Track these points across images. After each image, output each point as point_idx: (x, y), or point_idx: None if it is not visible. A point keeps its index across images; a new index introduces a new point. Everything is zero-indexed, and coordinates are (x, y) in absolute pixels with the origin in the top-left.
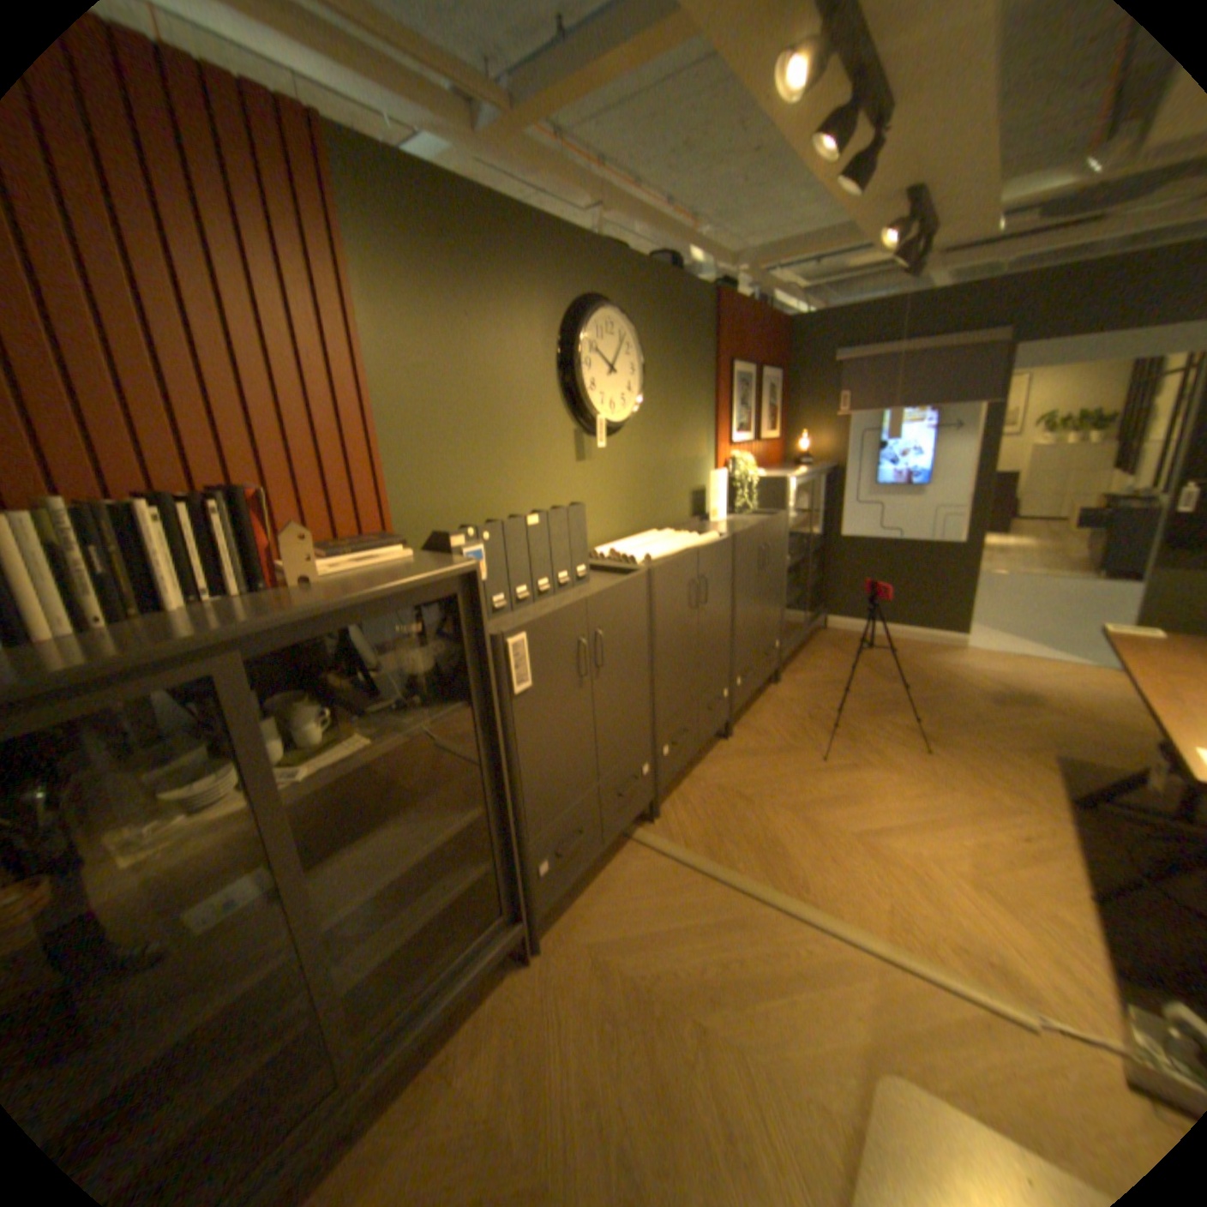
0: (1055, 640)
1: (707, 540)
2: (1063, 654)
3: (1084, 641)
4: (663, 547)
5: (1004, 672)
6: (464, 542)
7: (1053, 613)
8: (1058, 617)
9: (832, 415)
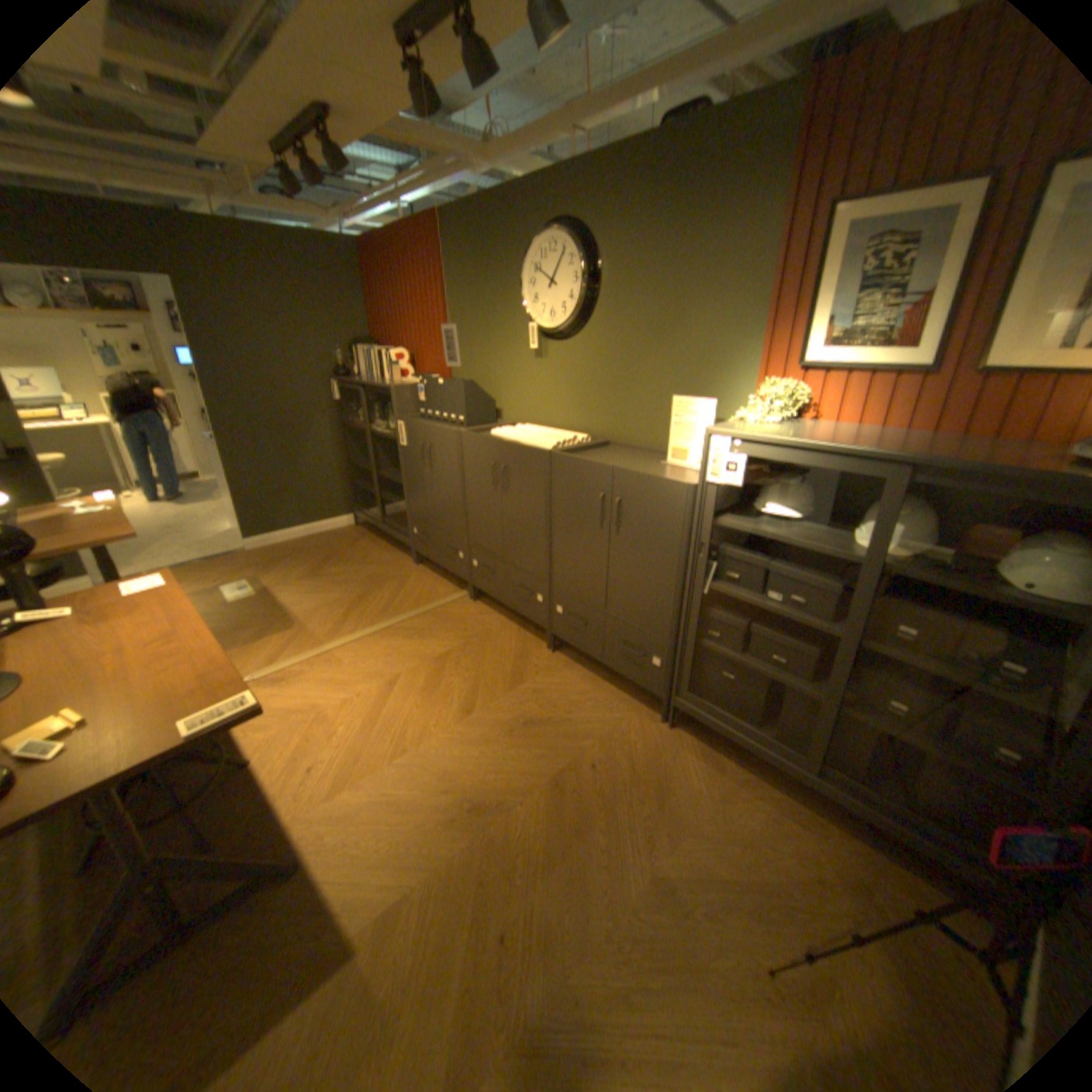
0: None
1: (537, 445)
2: None
3: None
4: (518, 434)
5: None
6: (419, 382)
7: None
8: None
9: None
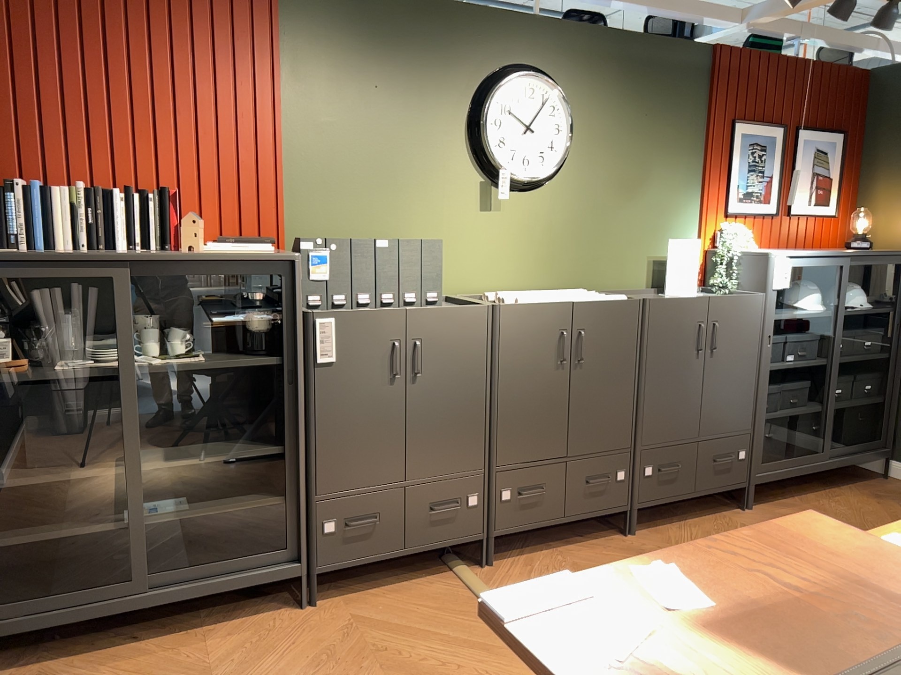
0: None
1: (606, 298)
2: None
3: None
4: (548, 296)
5: None
6: (311, 247)
7: None
8: None
9: None
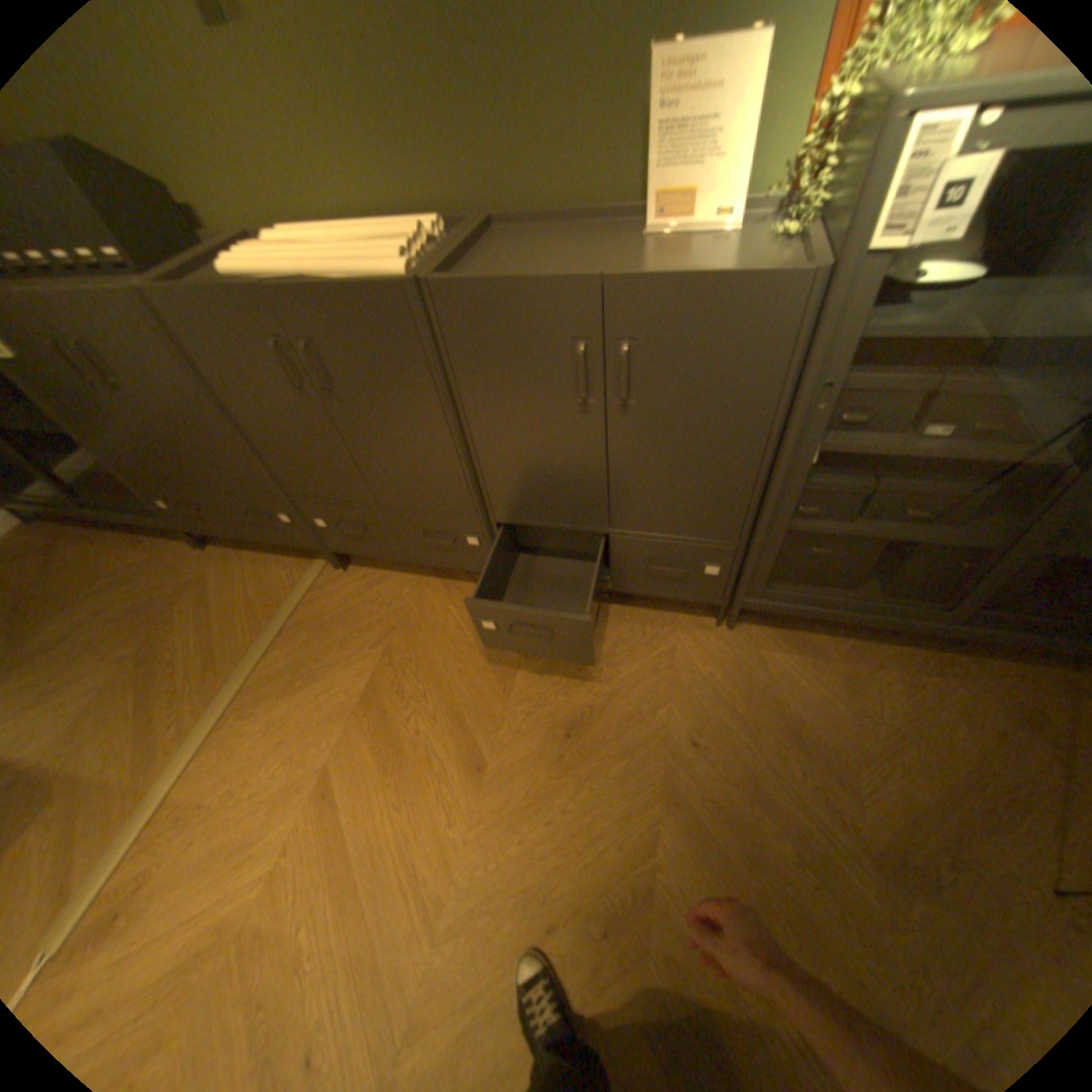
0: None
1: (362, 270)
2: None
3: None
4: (286, 256)
5: None
6: None
7: None
8: None
9: None
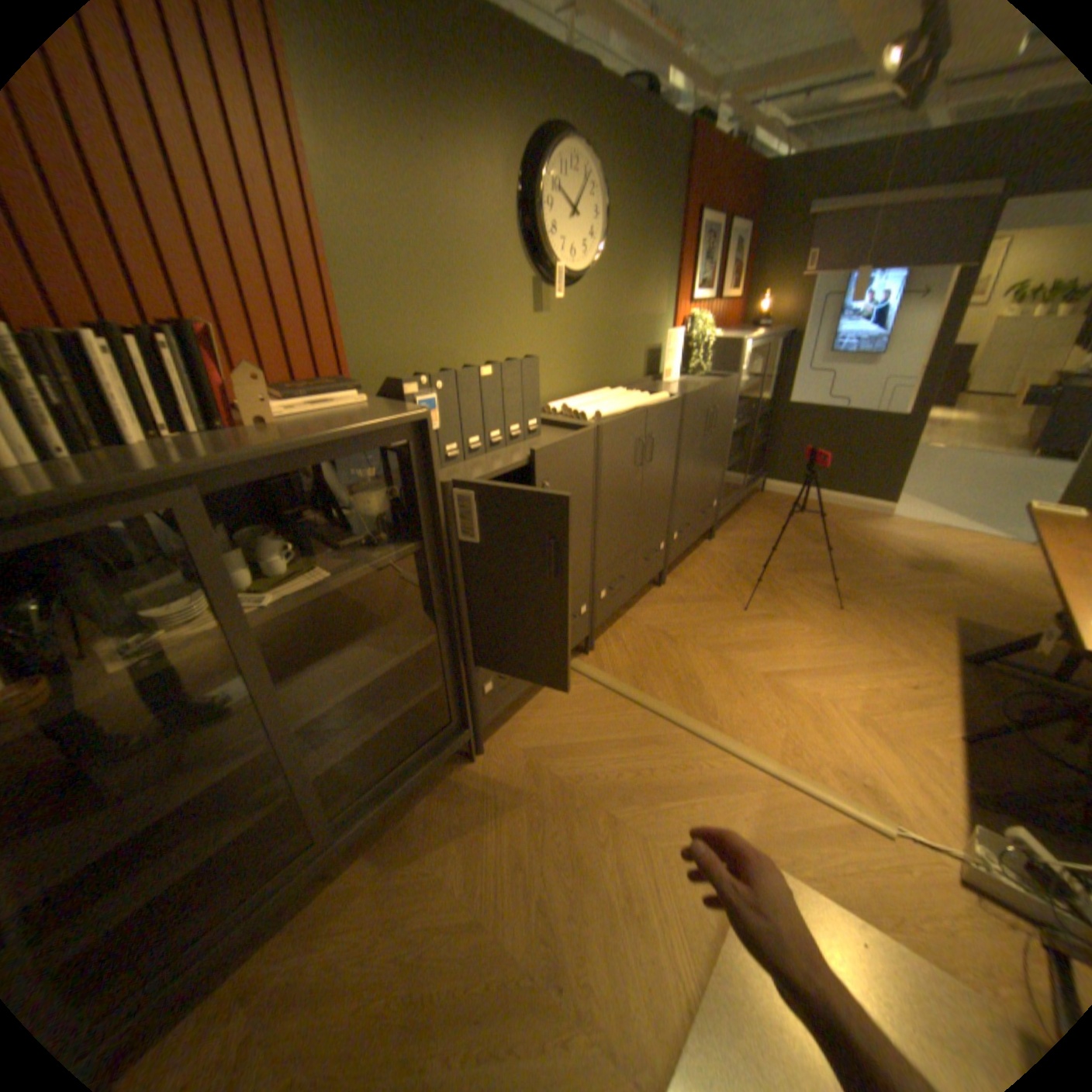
0: (978, 512)
1: (657, 399)
2: (982, 526)
3: (1005, 514)
4: (614, 404)
5: (923, 539)
6: (417, 390)
7: (981, 487)
8: (985, 491)
9: (798, 274)
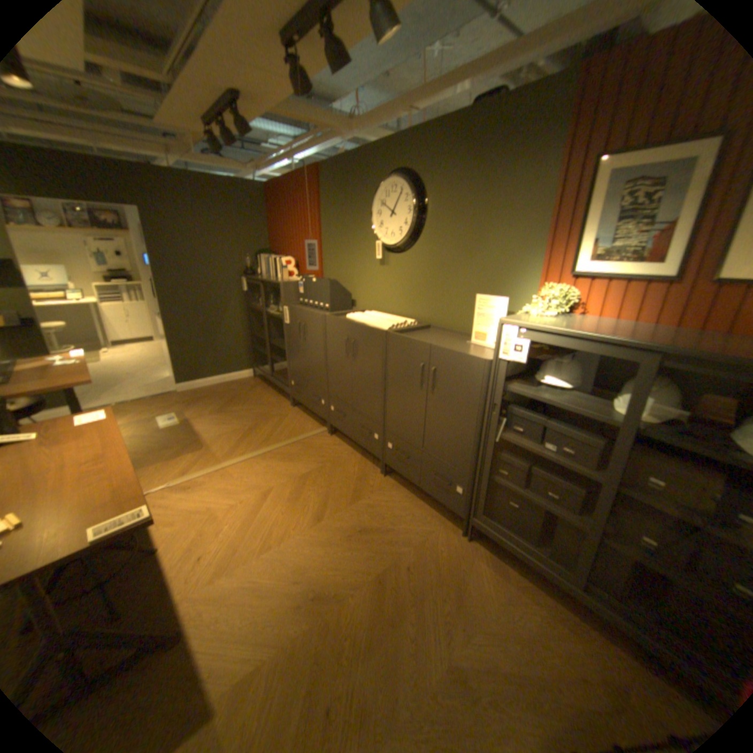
0: None
1: (378, 326)
2: None
3: None
4: (365, 318)
5: None
6: (300, 279)
7: None
8: None
9: None
